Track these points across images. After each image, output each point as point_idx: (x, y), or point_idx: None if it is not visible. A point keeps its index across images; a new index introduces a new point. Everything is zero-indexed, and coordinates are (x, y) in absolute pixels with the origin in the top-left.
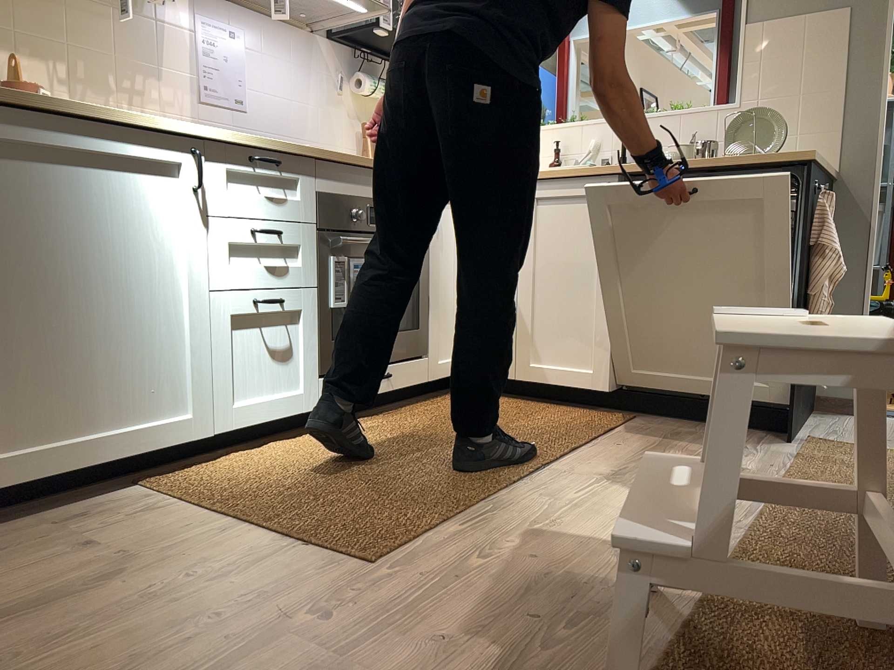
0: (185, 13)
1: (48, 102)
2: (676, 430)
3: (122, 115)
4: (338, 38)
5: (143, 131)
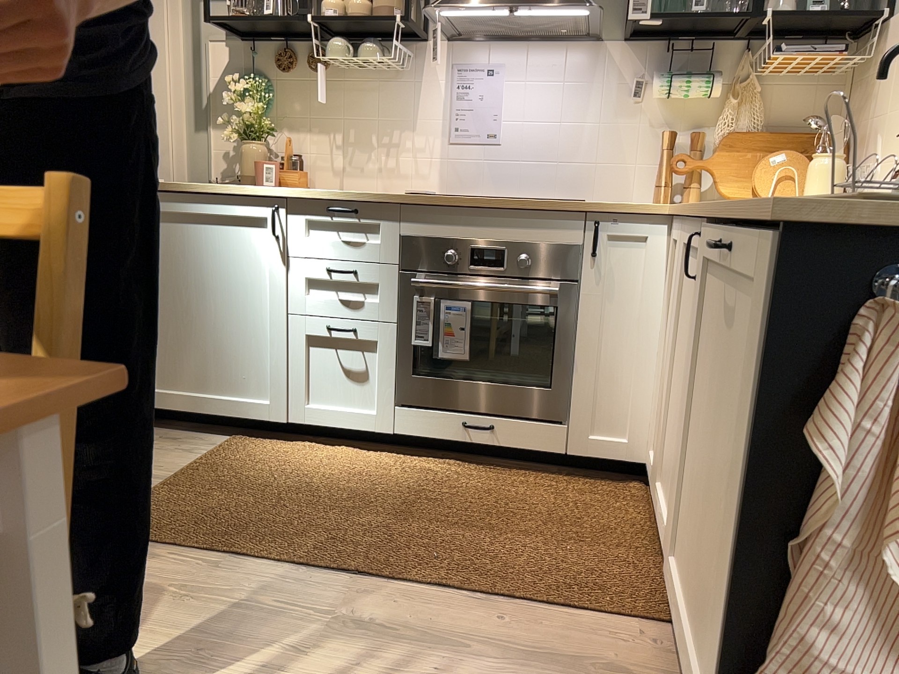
0: (439, 67)
1: (191, 186)
2: (636, 671)
3: (230, 188)
4: (627, 39)
5: (239, 198)
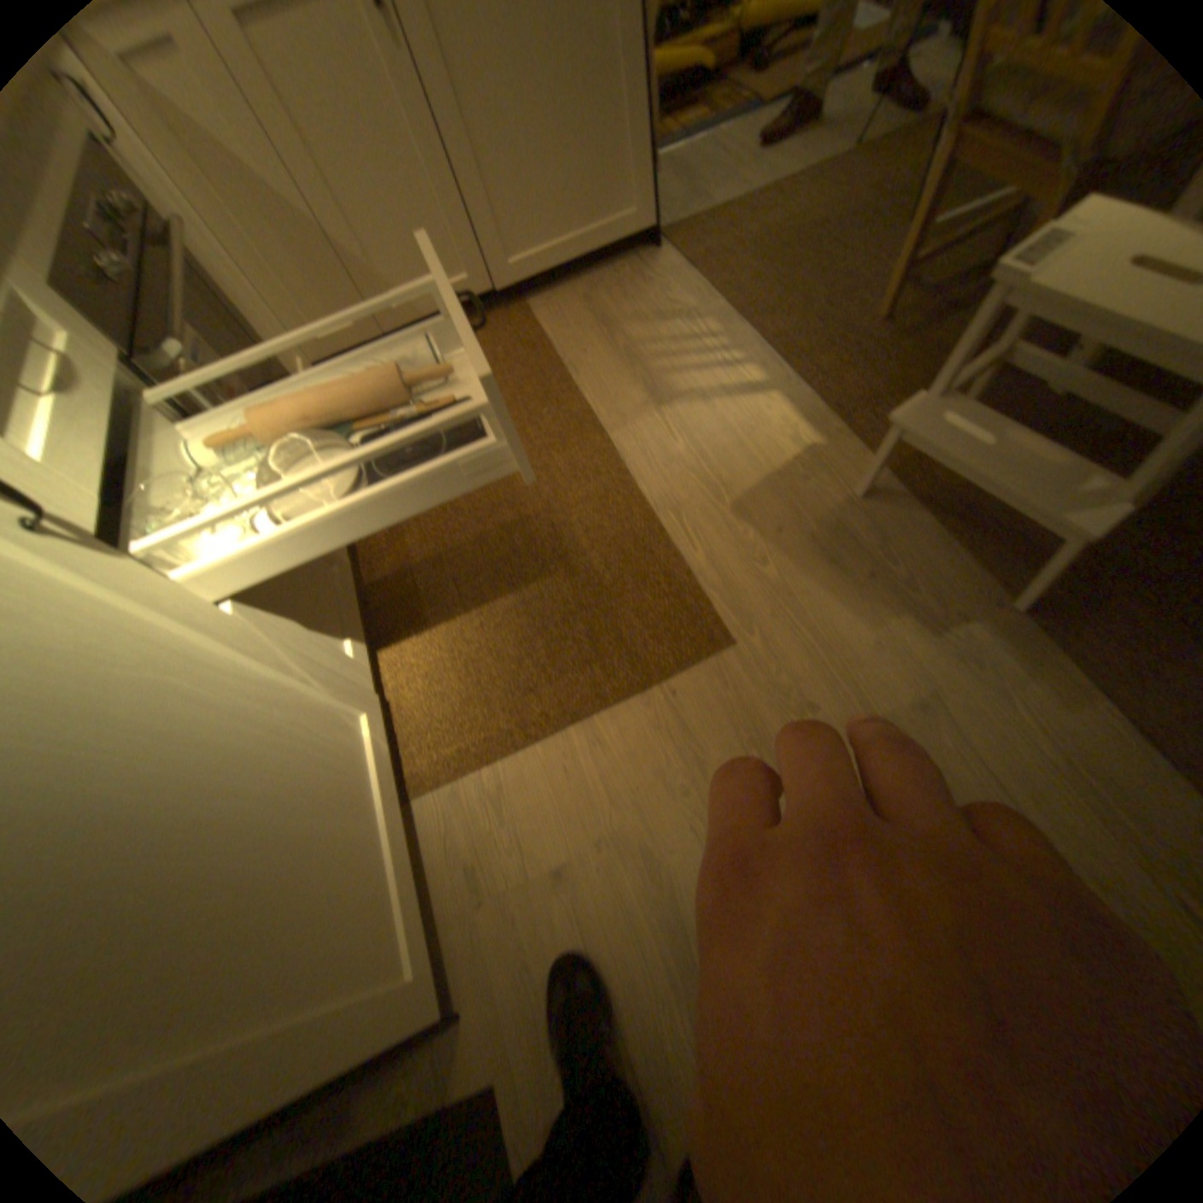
0: None
1: None
2: (582, 297)
3: None
4: None
5: None
